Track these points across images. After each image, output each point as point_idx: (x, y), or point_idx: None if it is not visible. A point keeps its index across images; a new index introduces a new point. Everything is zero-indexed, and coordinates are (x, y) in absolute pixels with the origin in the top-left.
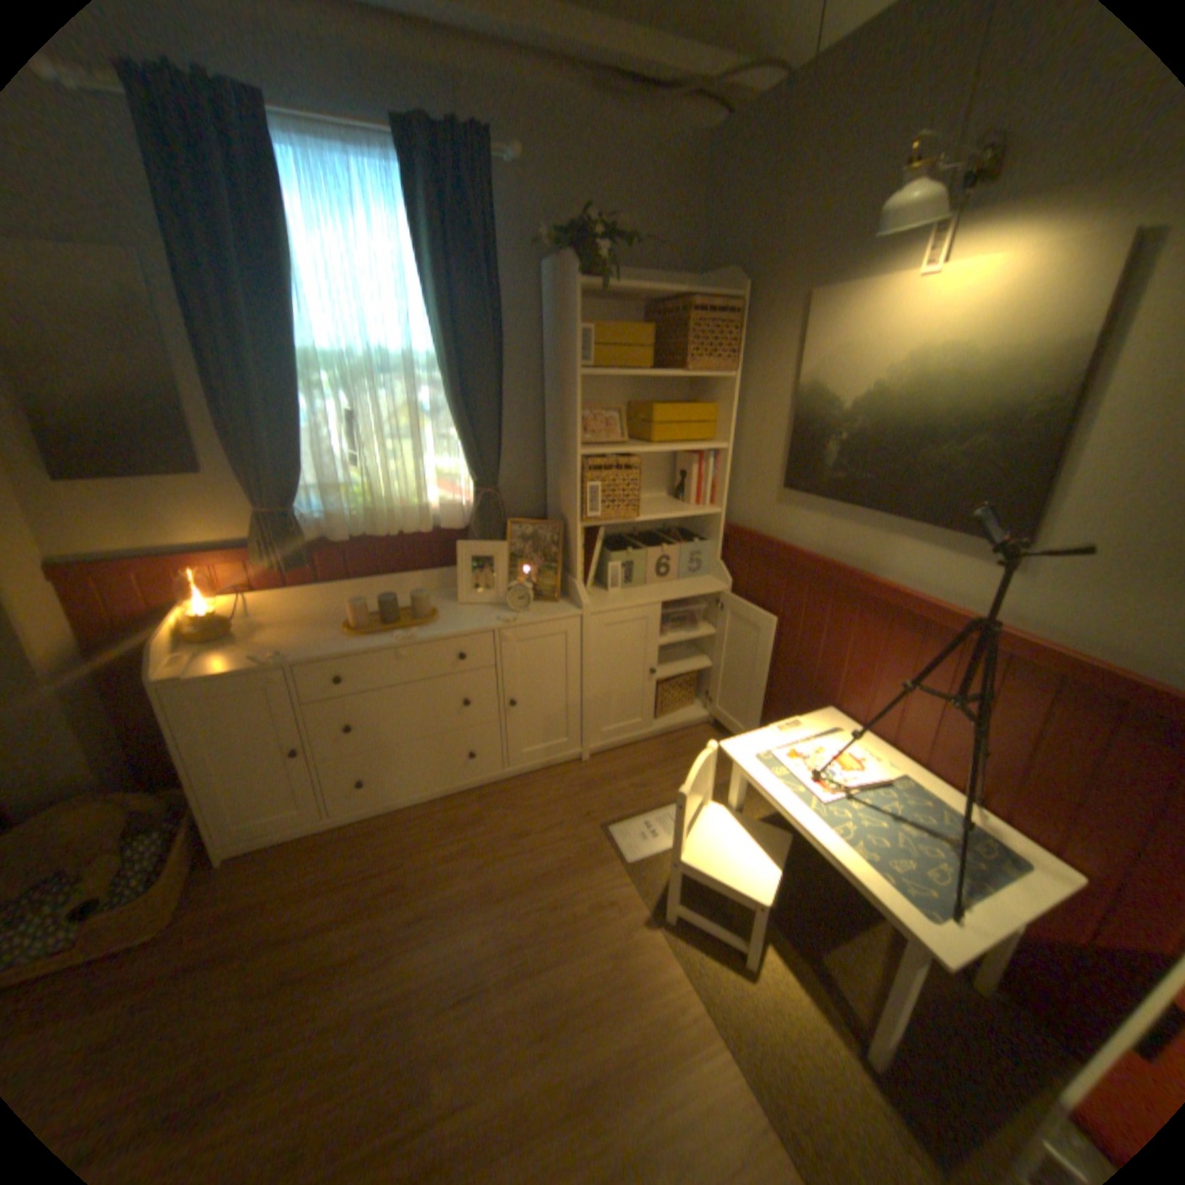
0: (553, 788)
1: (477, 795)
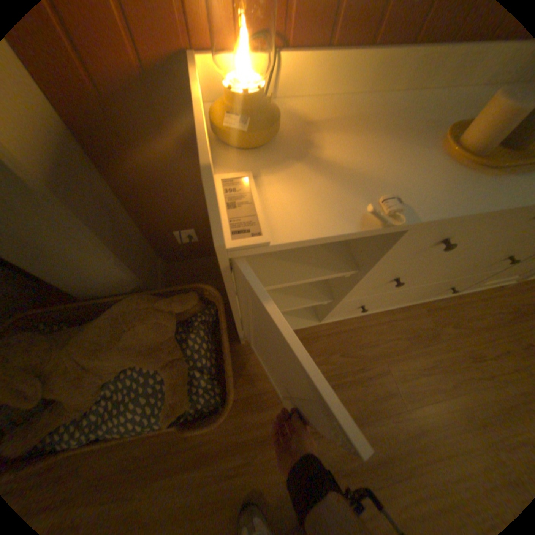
0: (489, 312)
1: (426, 307)
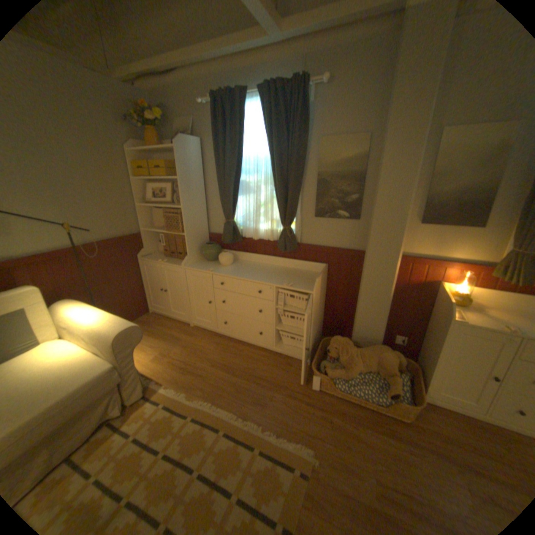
0: None
1: None
